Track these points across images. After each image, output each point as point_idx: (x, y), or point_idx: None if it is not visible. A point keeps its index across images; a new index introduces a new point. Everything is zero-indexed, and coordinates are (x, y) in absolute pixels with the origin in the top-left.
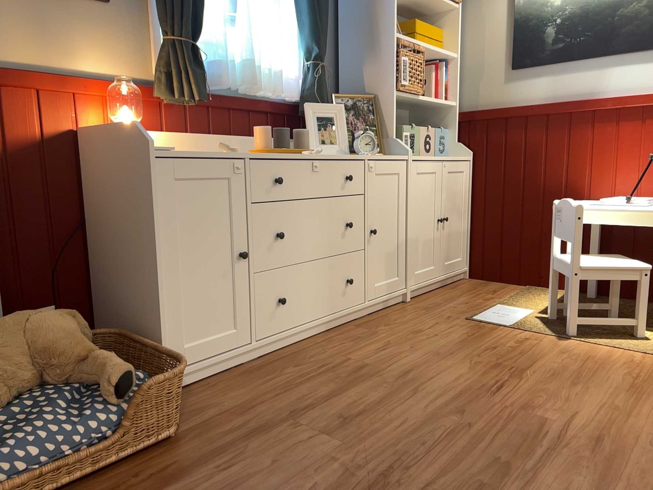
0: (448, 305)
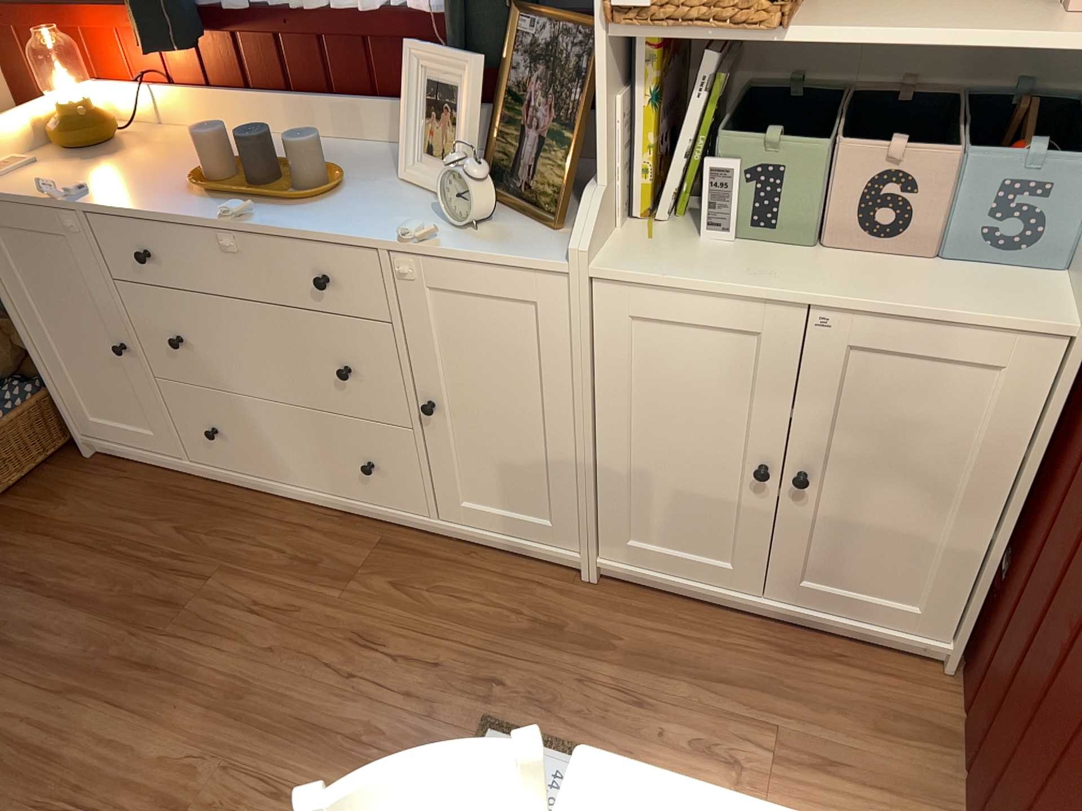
0: (596, 666)
